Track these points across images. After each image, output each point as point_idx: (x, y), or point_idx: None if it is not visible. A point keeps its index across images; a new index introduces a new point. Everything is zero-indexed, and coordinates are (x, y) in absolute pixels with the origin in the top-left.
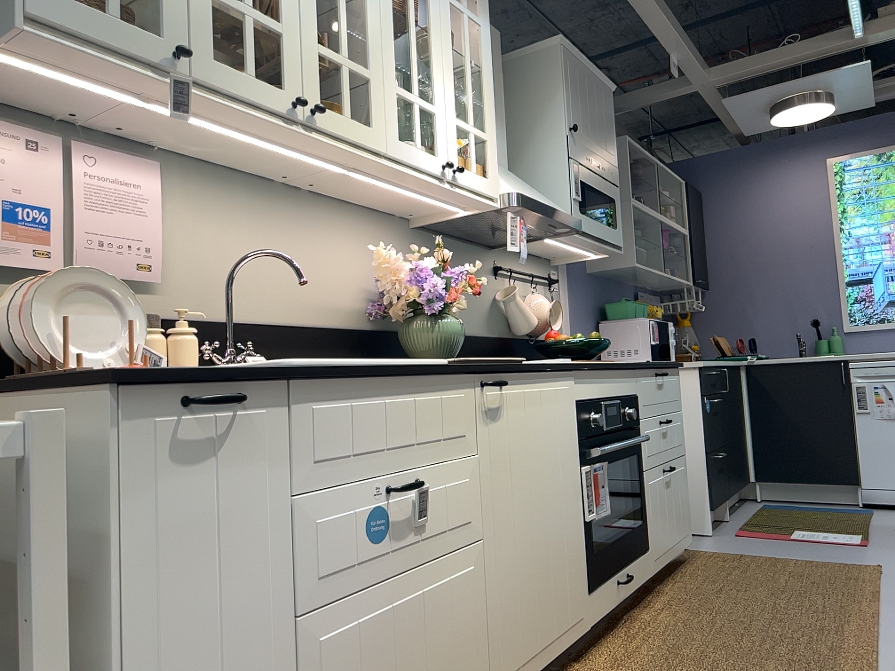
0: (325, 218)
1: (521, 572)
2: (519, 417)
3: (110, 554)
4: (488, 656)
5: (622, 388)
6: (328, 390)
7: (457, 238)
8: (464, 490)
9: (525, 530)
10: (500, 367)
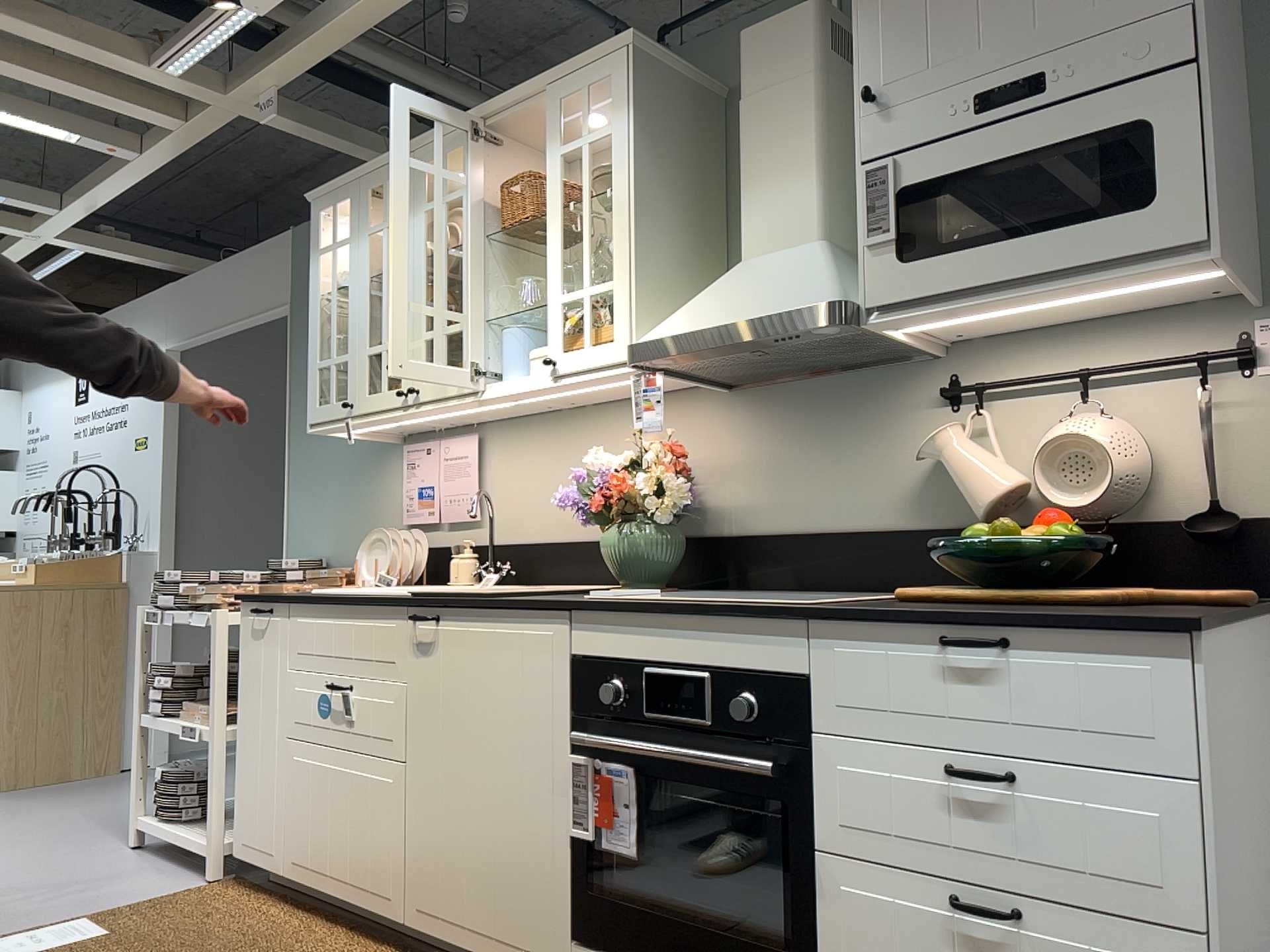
0: (607, 424)
1: (446, 824)
2: (456, 657)
3: (240, 670)
4: (403, 873)
5: (728, 654)
6: (307, 610)
7: (818, 375)
8: (388, 709)
9: (455, 783)
10: (426, 601)
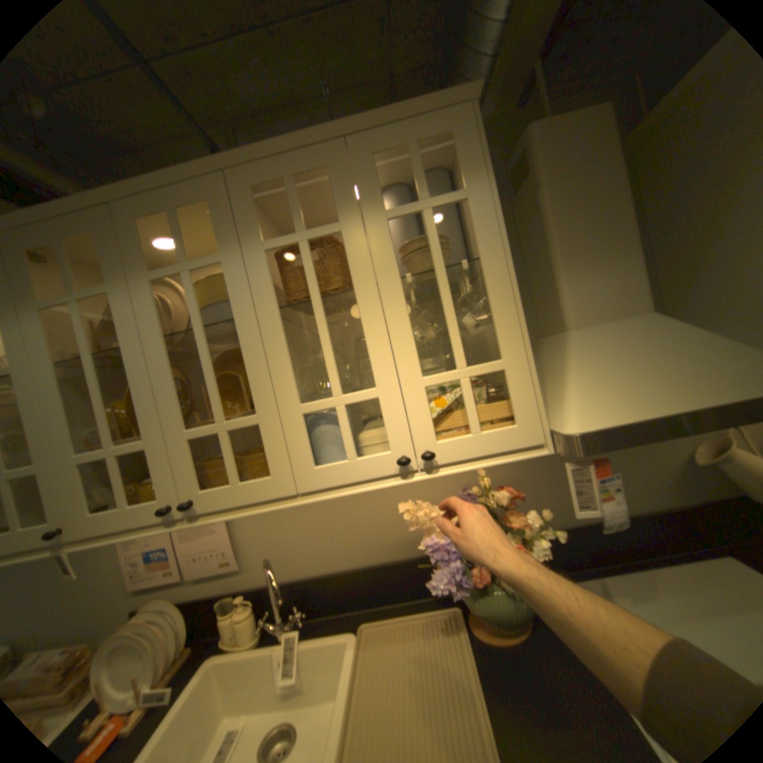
0: None
1: None
2: None
3: None
4: None
5: None
6: None
7: None
8: None
9: None
10: None
